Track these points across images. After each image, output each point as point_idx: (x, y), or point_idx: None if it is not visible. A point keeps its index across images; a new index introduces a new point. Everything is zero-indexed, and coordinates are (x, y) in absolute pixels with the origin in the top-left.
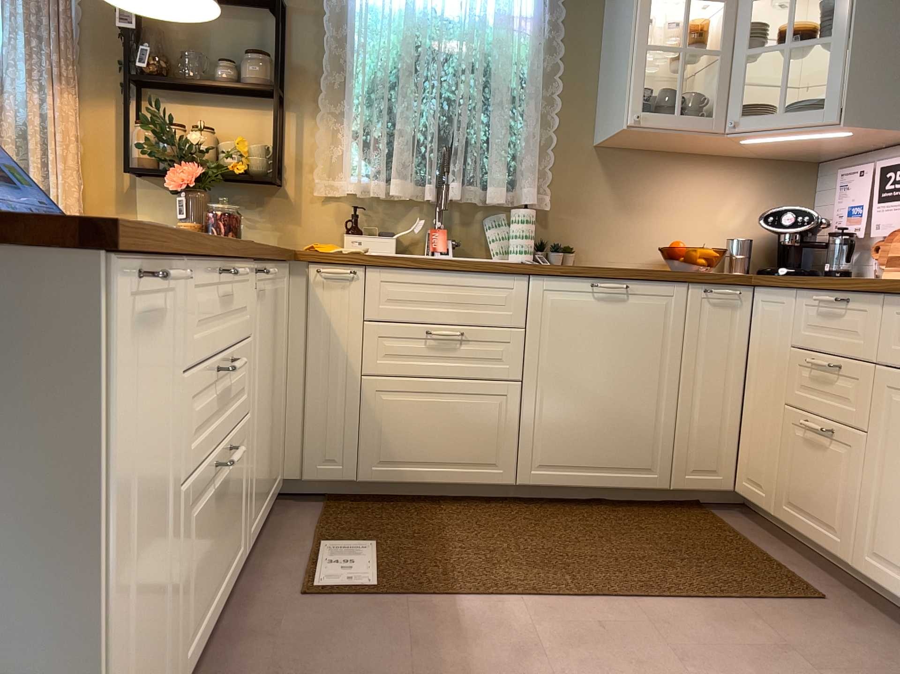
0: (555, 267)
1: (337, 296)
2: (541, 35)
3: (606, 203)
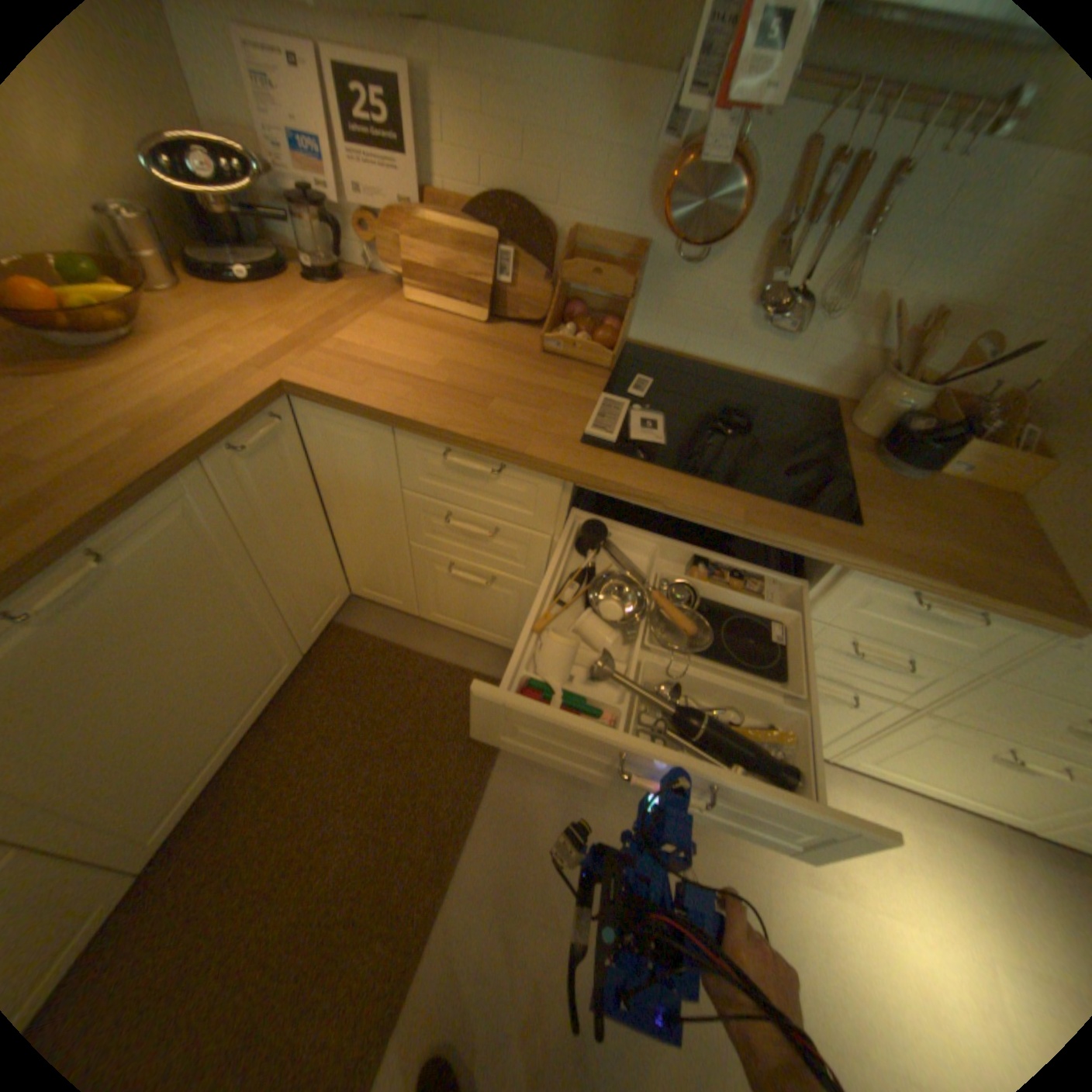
0: None
1: None
2: None
3: None
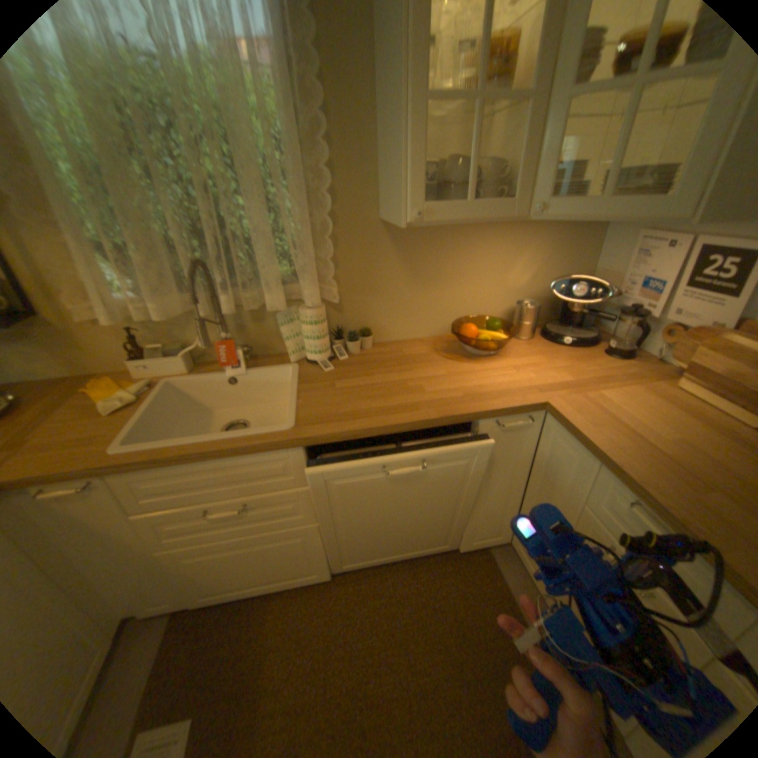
0: (329, 437)
1: (83, 507)
2: (286, 70)
3: (399, 281)
